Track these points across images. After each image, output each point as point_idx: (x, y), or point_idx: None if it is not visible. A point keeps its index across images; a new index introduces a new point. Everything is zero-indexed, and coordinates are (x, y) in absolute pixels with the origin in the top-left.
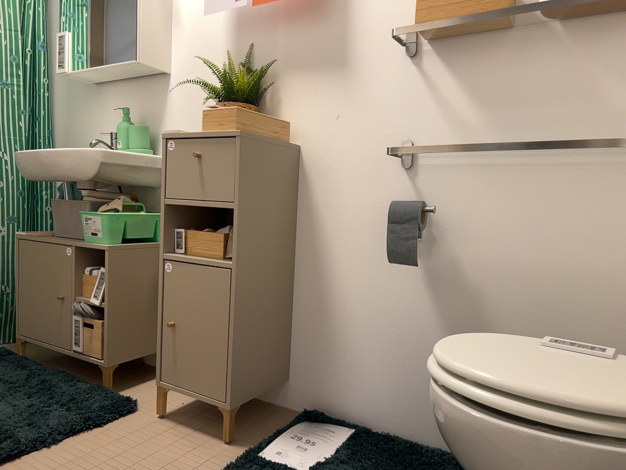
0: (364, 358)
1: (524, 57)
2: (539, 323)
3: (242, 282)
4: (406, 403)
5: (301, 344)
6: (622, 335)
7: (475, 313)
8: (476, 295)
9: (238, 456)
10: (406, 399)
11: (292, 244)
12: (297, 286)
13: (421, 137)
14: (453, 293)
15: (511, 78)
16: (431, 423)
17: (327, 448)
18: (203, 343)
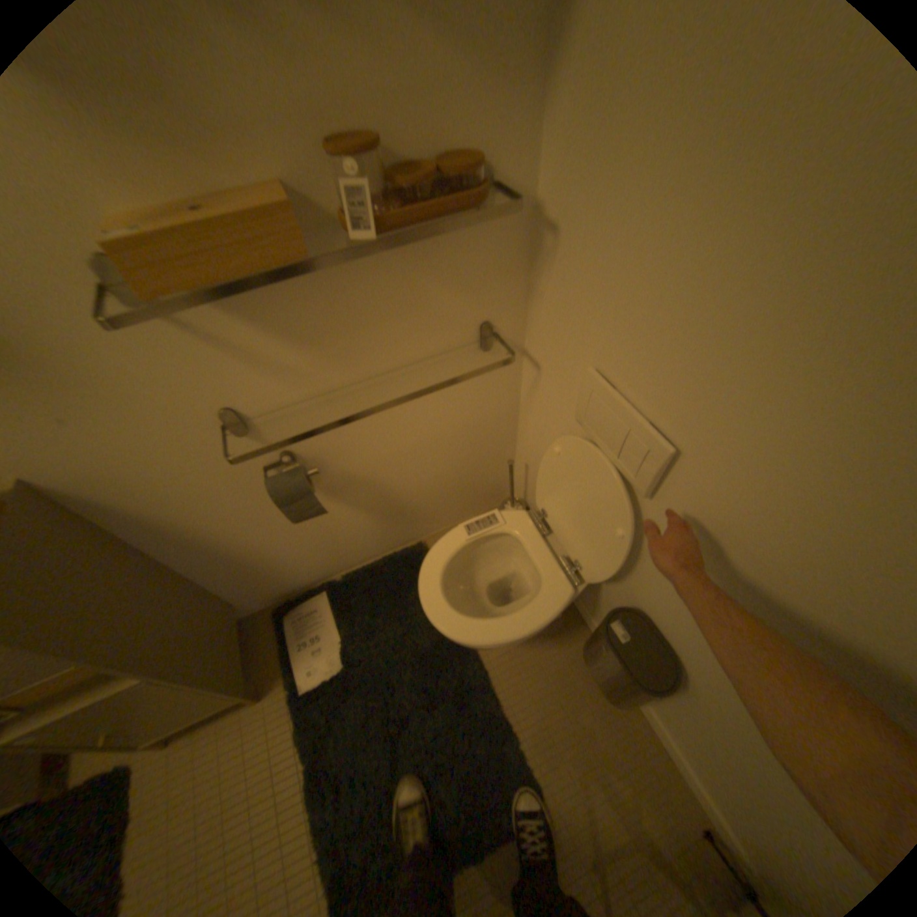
0: (298, 558)
1: (332, 273)
2: (422, 471)
3: (164, 664)
4: (347, 553)
5: (227, 588)
6: (472, 451)
7: (376, 490)
8: (372, 481)
9: (278, 702)
10: (347, 552)
11: (139, 554)
12: (182, 569)
13: (240, 398)
14: (352, 490)
15: (325, 302)
16: (370, 549)
17: (327, 631)
18: (167, 712)
